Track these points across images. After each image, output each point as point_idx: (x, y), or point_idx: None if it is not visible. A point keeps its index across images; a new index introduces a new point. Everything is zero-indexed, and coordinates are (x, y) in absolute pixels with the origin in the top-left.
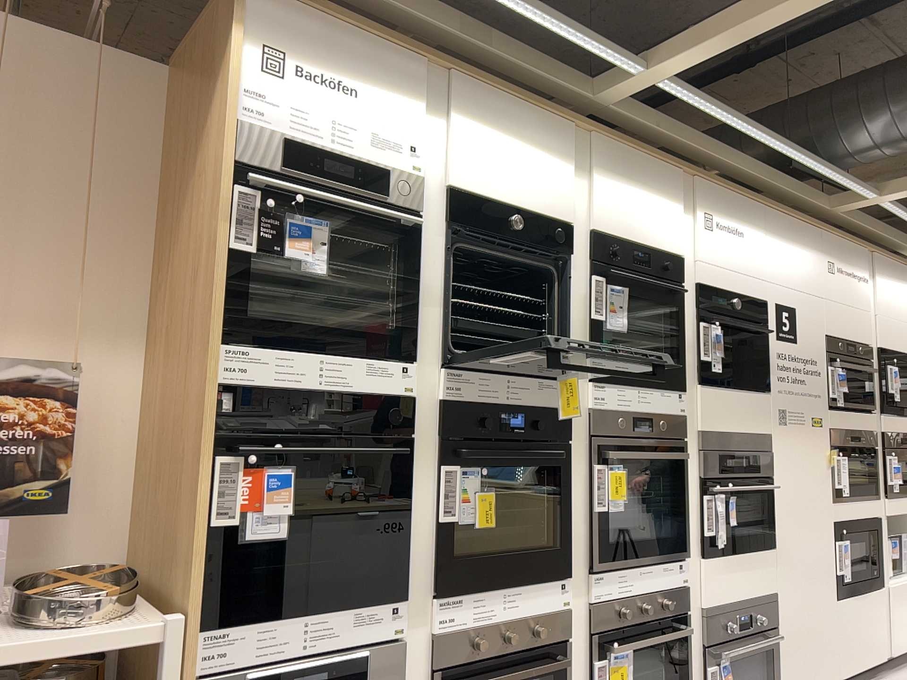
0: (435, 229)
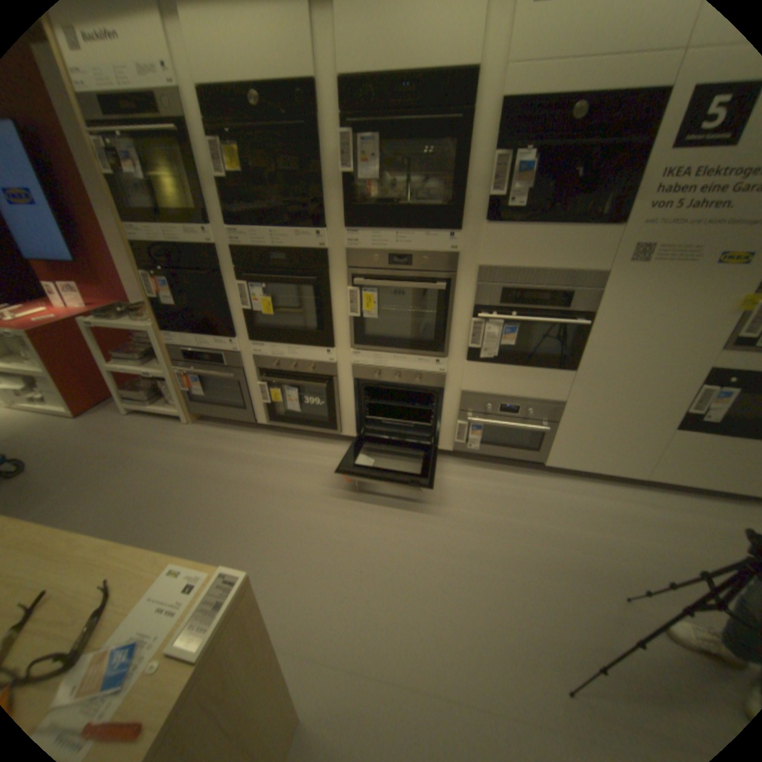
0: (196, 125)
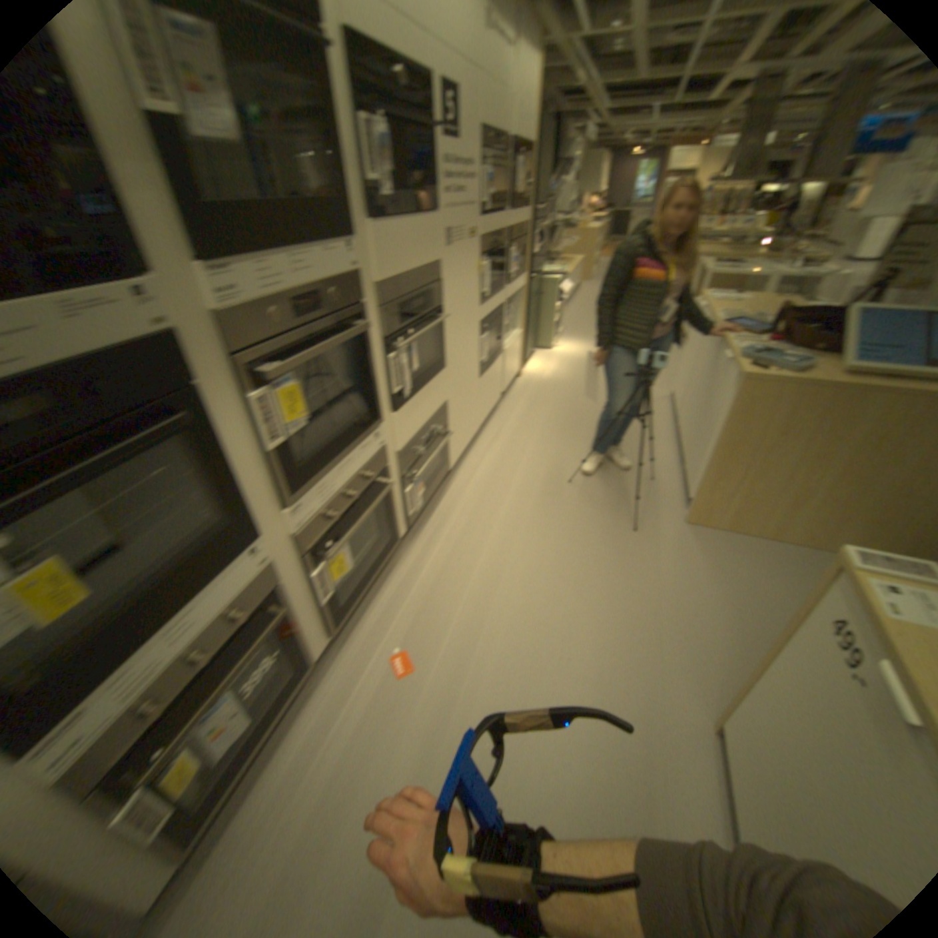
0: None
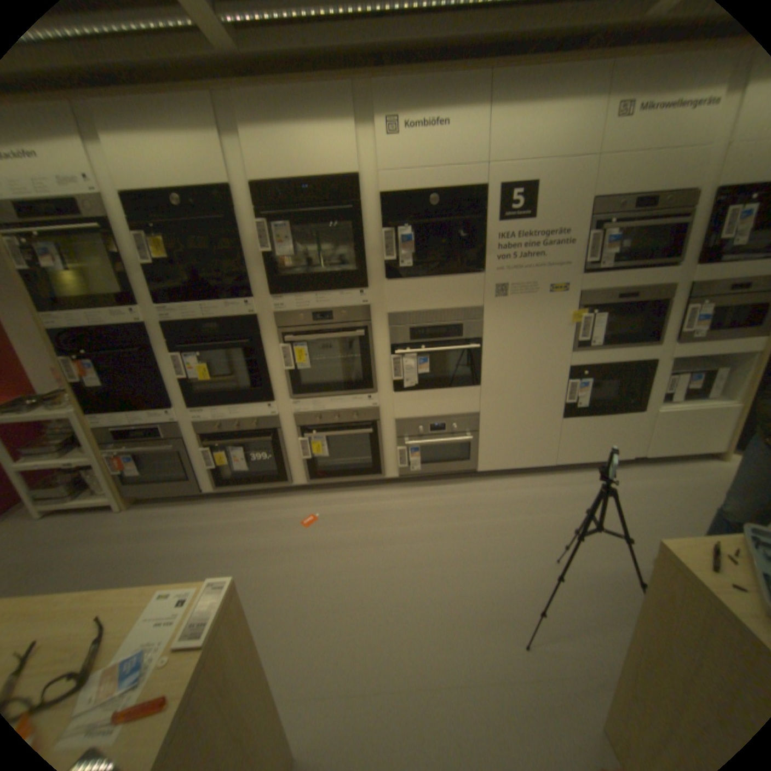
0: (120, 222)
